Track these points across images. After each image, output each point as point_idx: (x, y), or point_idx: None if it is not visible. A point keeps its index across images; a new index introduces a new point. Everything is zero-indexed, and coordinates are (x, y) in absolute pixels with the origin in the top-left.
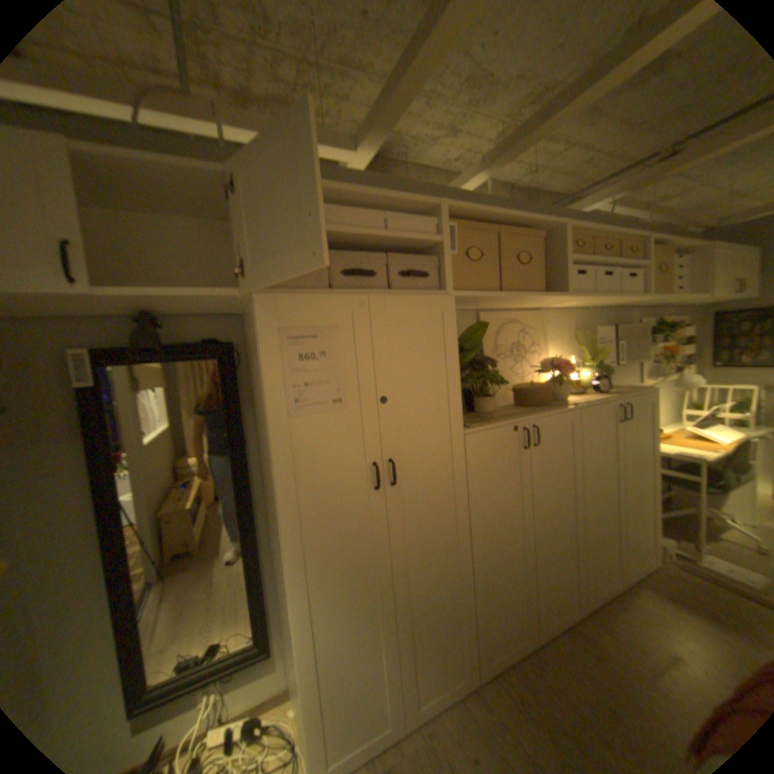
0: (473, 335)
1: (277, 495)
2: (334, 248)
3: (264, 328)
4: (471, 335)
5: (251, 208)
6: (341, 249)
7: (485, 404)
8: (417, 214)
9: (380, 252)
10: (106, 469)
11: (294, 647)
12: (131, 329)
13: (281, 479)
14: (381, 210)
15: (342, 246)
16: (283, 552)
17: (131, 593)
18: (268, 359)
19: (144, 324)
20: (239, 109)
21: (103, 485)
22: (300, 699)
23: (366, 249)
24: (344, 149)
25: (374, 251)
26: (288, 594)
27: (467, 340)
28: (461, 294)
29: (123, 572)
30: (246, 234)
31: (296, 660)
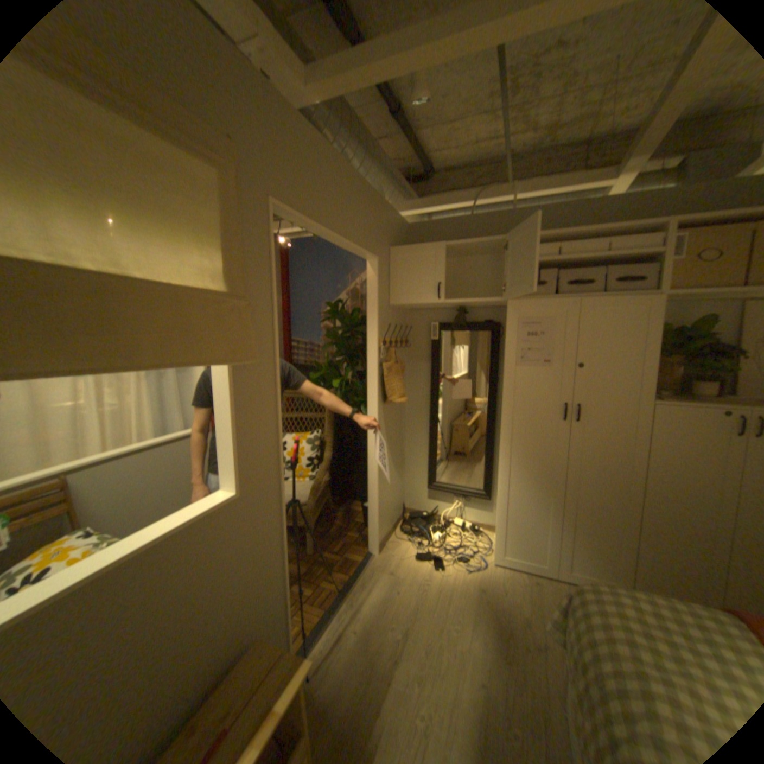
0: (703, 327)
1: (502, 405)
2: (571, 266)
3: (510, 319)
4: (701, 326)
5: (516, 255)
6: (577, 265)
7: (701, 389)
8: (650, 230)
9: (611, 263)
10: (436, 379)
11: (498, 485)
12: (455, 316)
13: (506, 398)
14: (614, 234)
15: (576, 264)
16: (501, 435)
17: (437, 438)
18: (510, 335)
19: (460, 313)
20: (528, 183)
21: (434, 385)
22: (497, 513)
23: (597, 263)
24: (606, 181)
25: (605, 263)
26: (500, 457)
27: (696, 331)
28: (679, 294)
29: (435, 426)
30: (512, 268)
31: (498, 492)
